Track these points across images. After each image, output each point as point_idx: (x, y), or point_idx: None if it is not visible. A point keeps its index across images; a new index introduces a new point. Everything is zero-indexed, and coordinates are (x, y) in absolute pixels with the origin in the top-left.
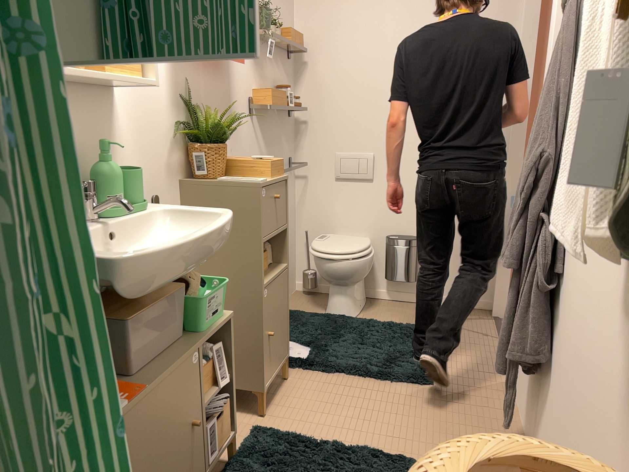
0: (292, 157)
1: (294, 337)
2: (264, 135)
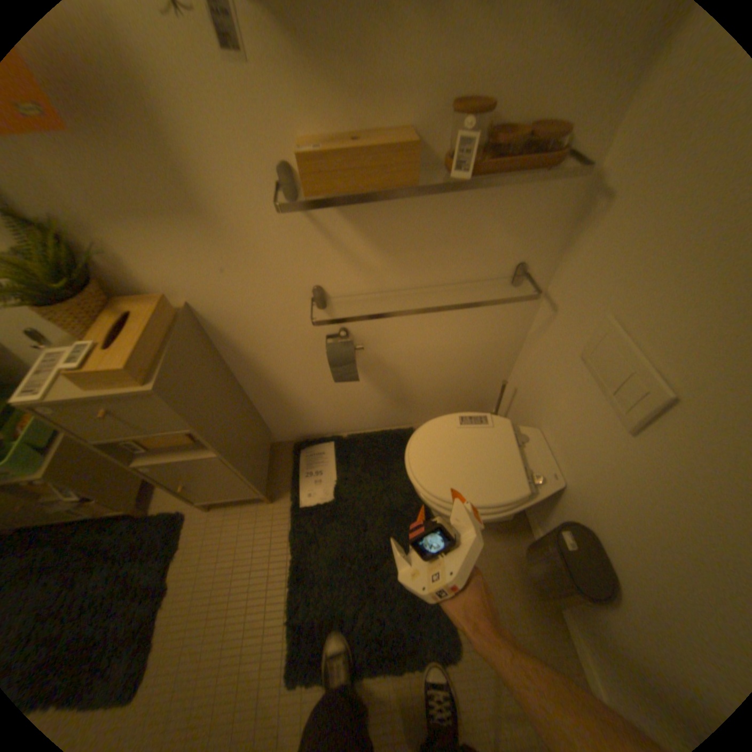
0: (534, 258)
1: (343, 474)
2: (366, 229)
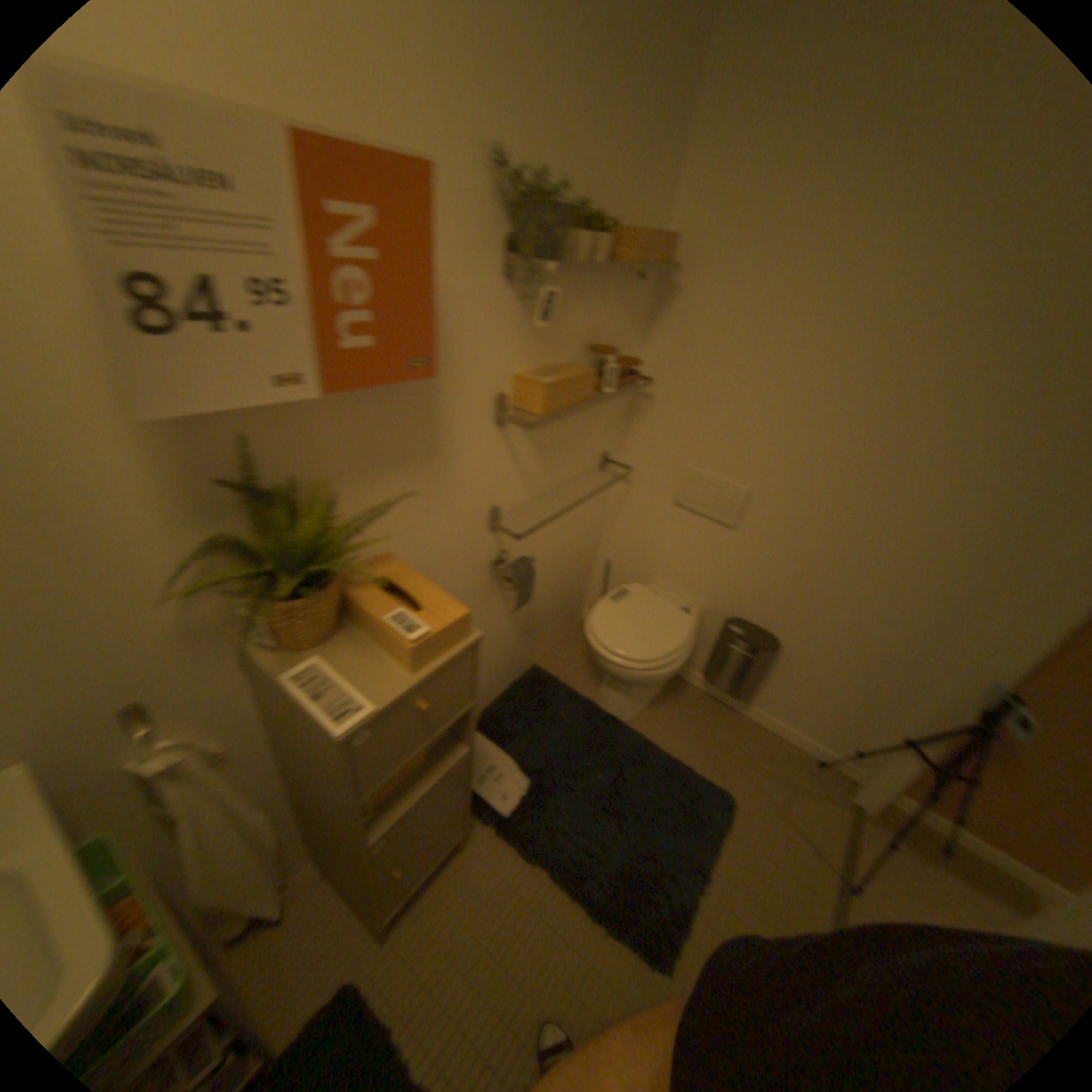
0: (612, 449)
1: (517, 750)
2: (537, 443)
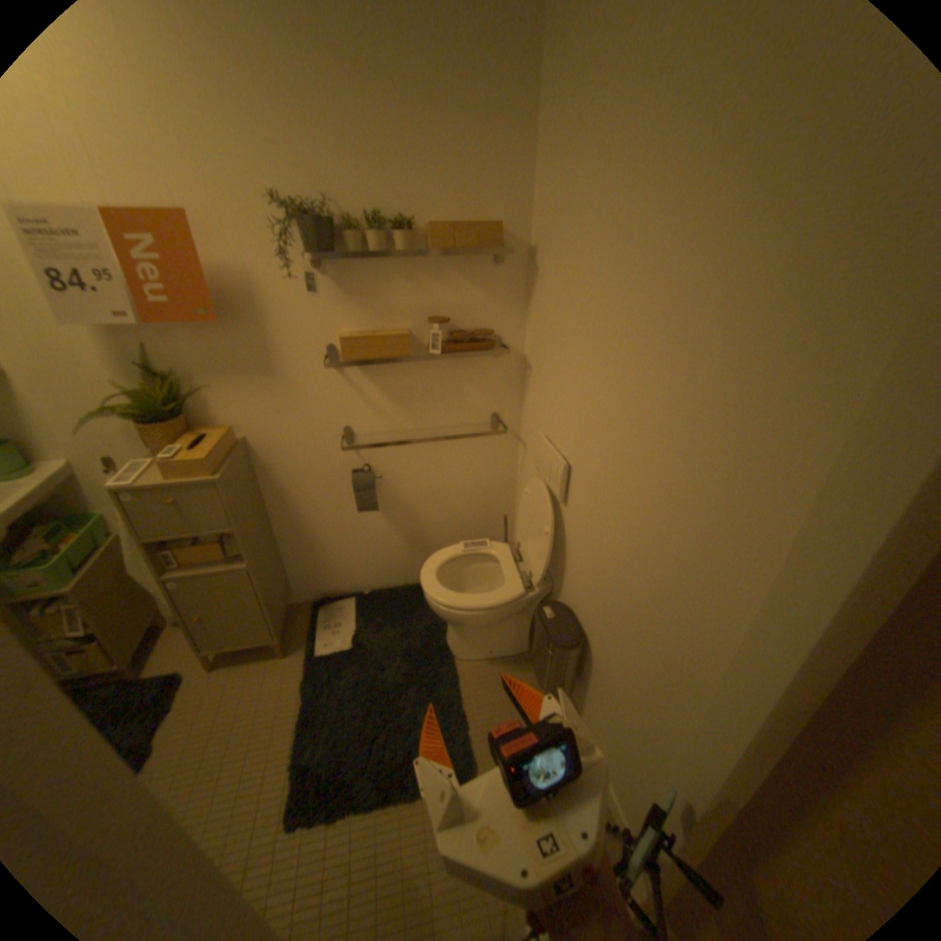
0: (502, 411)
1: (362, 624)
2: (382, 387)
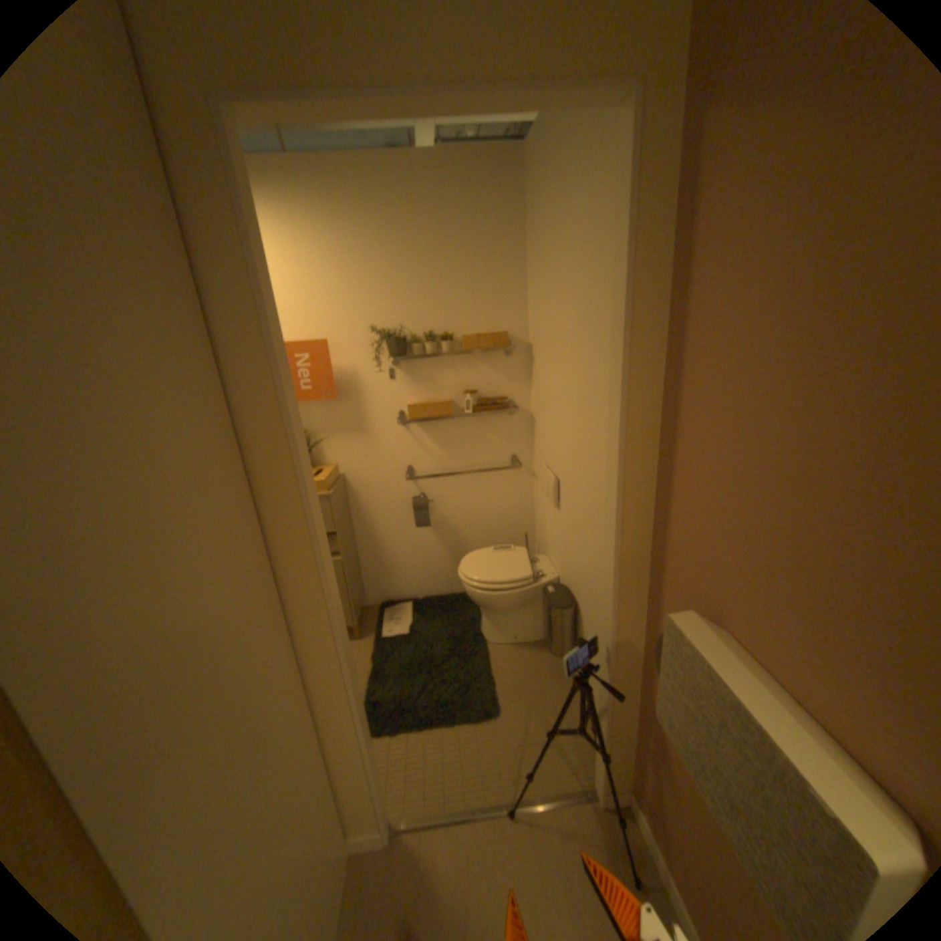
0: (519, 455)
1: (418, 619)
2: (434, 439)
